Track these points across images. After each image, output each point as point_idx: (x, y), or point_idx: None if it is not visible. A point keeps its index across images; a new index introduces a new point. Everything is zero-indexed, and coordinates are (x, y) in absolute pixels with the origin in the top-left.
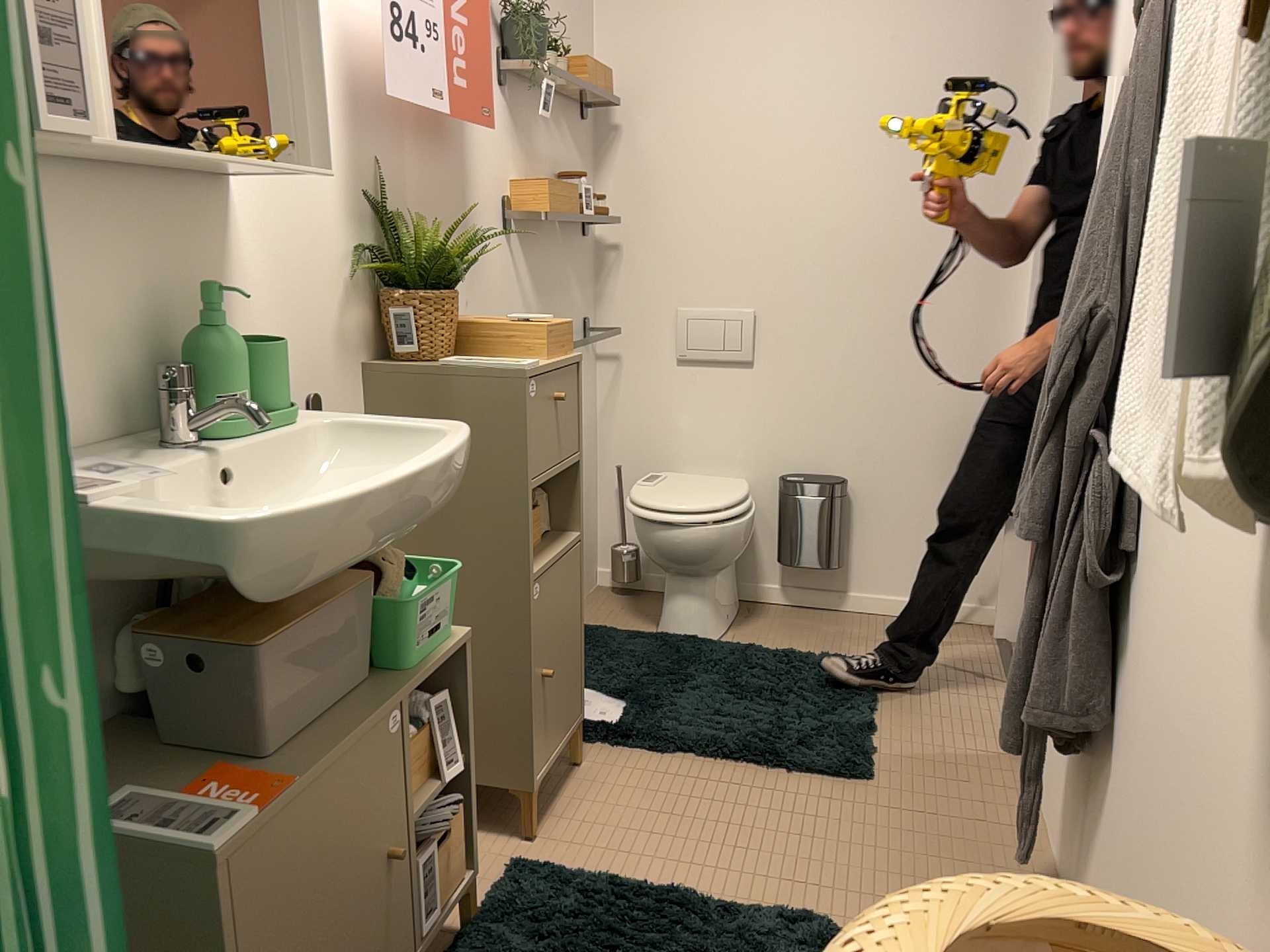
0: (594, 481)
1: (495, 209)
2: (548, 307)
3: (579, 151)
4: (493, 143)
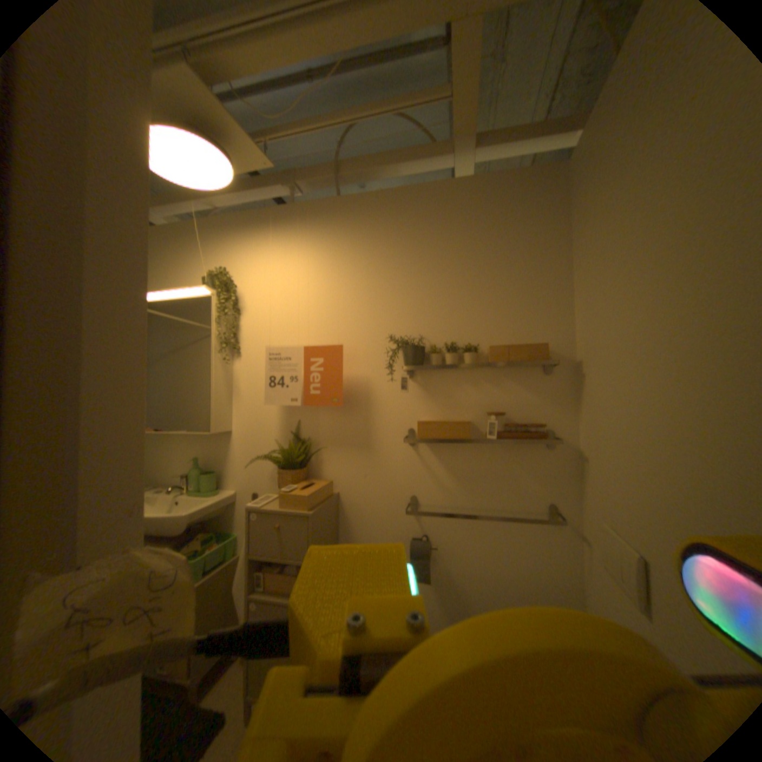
0: None
1: (397, 432)
2: (473, 487)
3: (539, 391)
4: (397, 402)
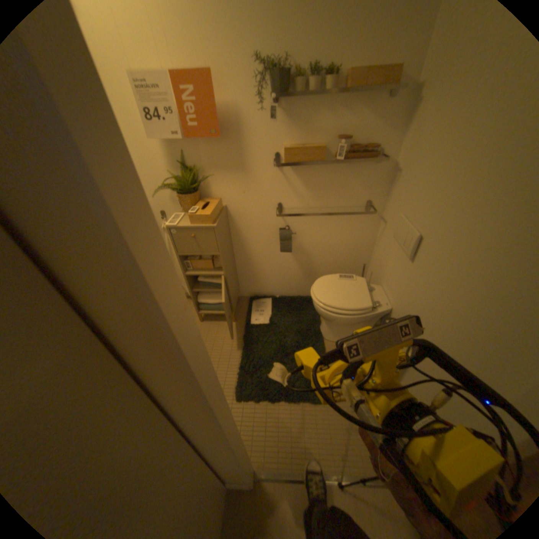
0: (364, 263)
1: (266, 158)
2: (320, 194)
3: (380, 115)
4: (265, 130)
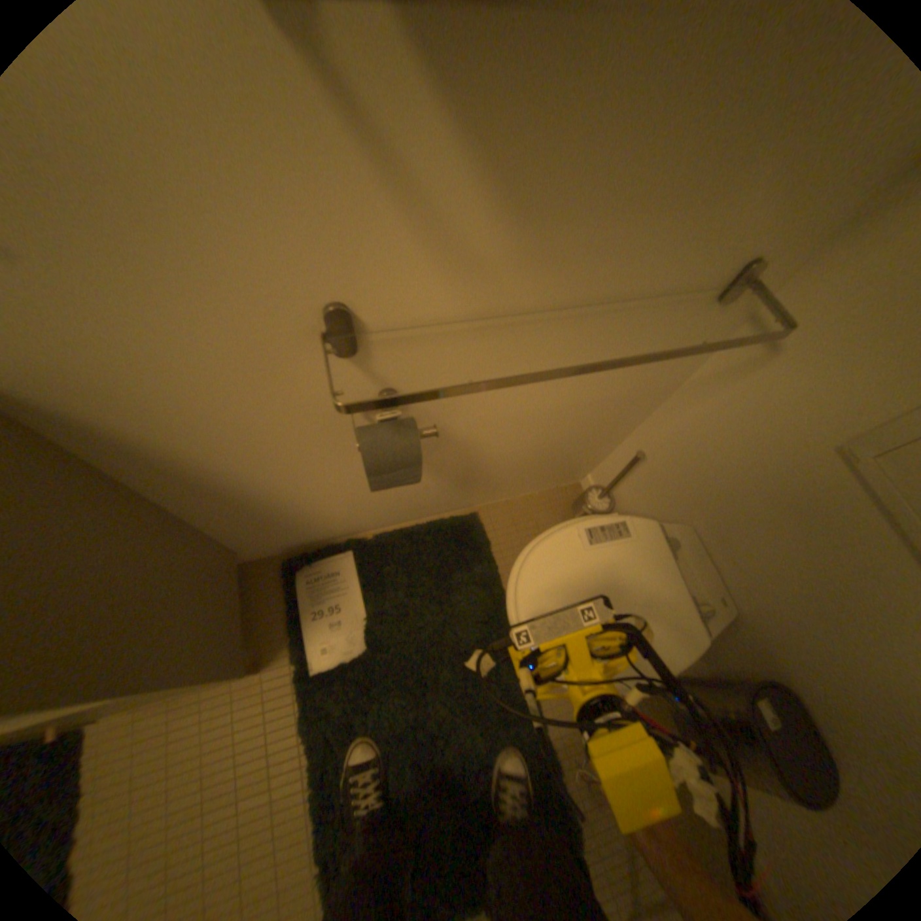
0: (623, 430)
1: None
2: (569, 240)
3: None
4: None
